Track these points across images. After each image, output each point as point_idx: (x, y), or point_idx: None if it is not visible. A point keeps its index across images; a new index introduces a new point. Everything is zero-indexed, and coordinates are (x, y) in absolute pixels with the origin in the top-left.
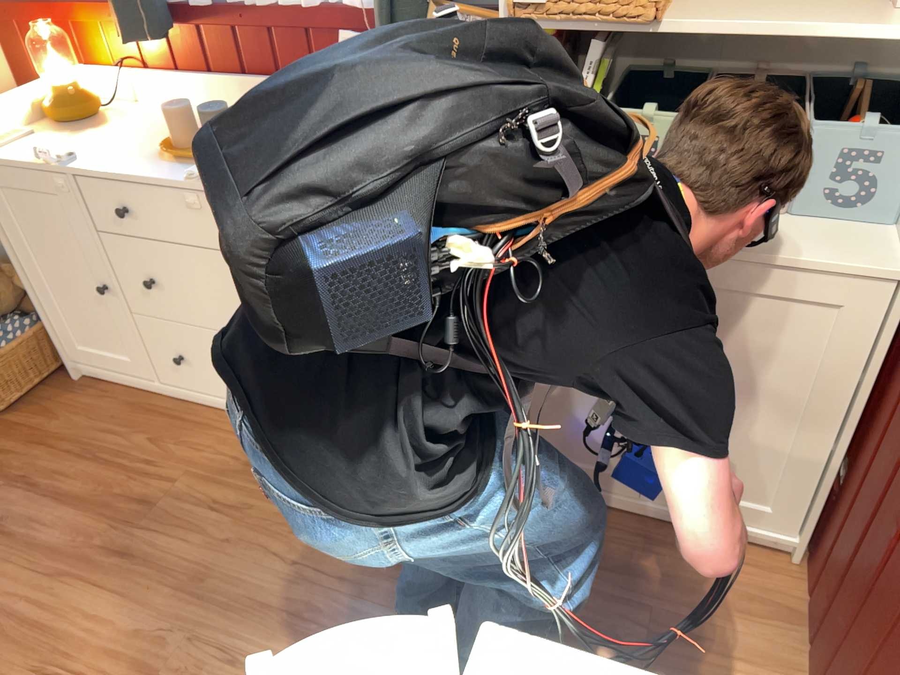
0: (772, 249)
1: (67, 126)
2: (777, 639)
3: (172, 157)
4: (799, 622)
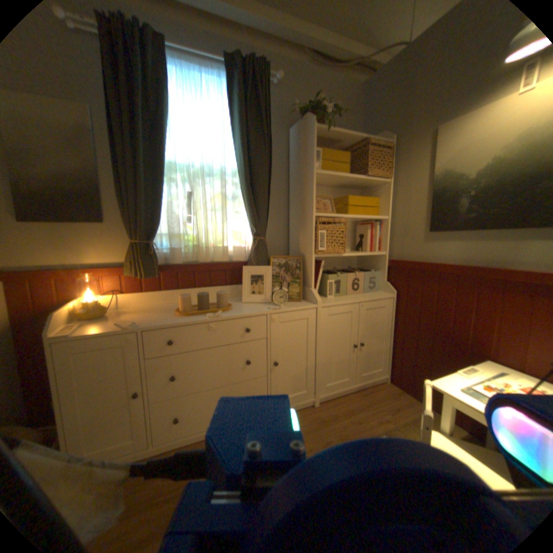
0: (373, 297)
1: (72, 323)
2: (410, 401)
3: (184, 313)
4: (407, 395)
